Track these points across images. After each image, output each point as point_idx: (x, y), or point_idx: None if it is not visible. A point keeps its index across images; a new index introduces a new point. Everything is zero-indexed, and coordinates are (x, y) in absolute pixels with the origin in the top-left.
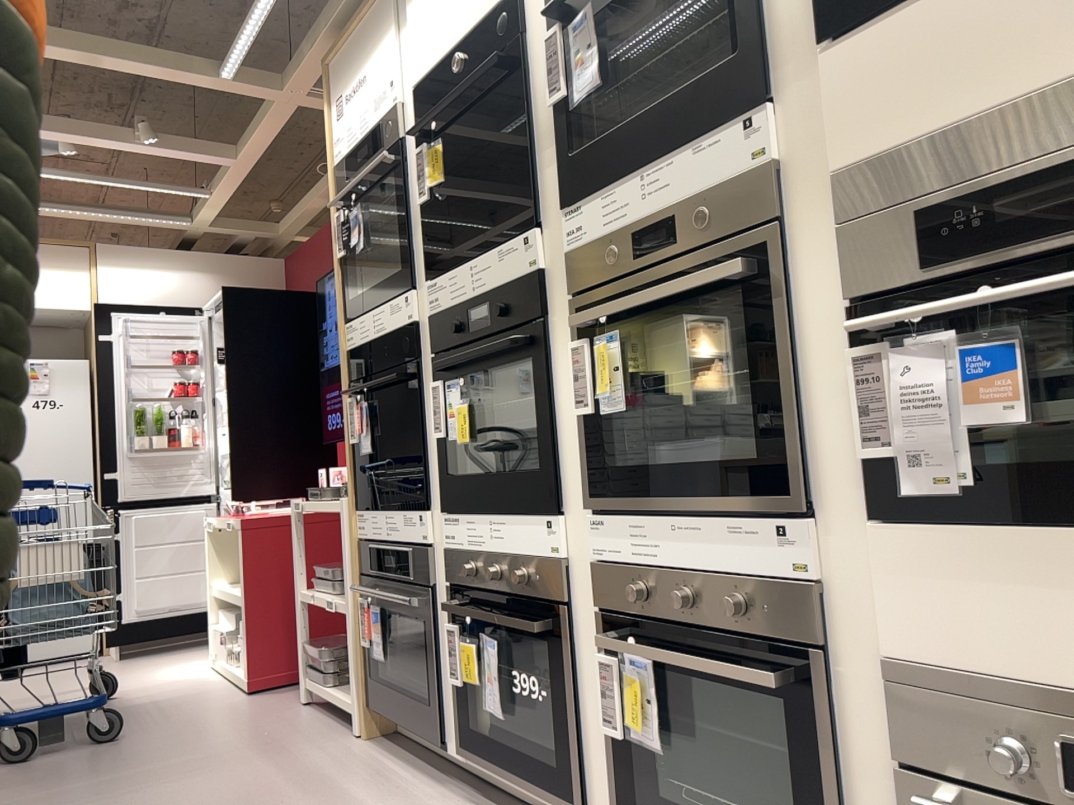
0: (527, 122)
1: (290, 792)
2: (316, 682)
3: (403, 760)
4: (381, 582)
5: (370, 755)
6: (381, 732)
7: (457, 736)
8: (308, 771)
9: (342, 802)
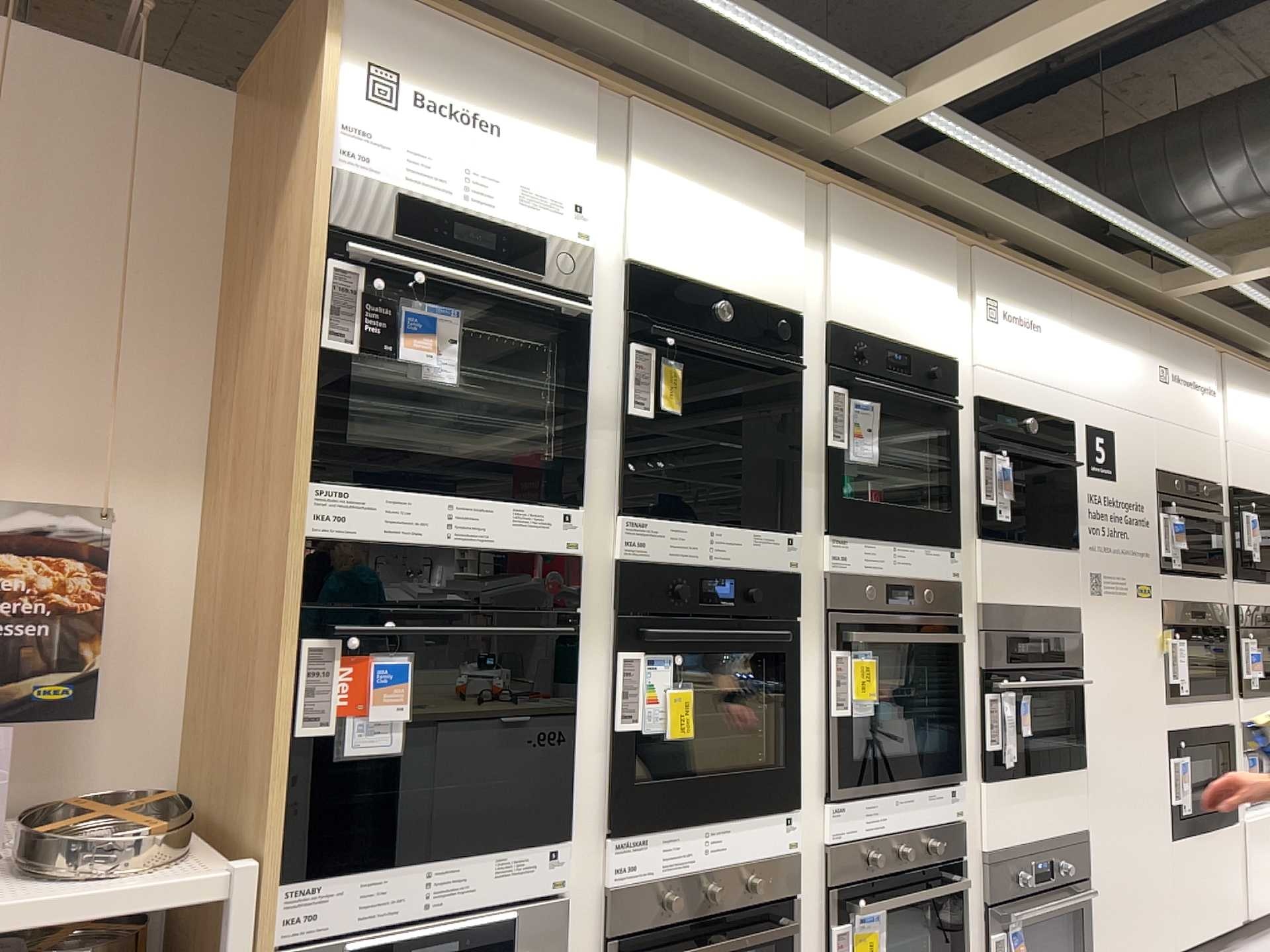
0: (787, 436)
1: None
2: None
3: None
4: None
5: None
6: None
7: None
8: None
9: None
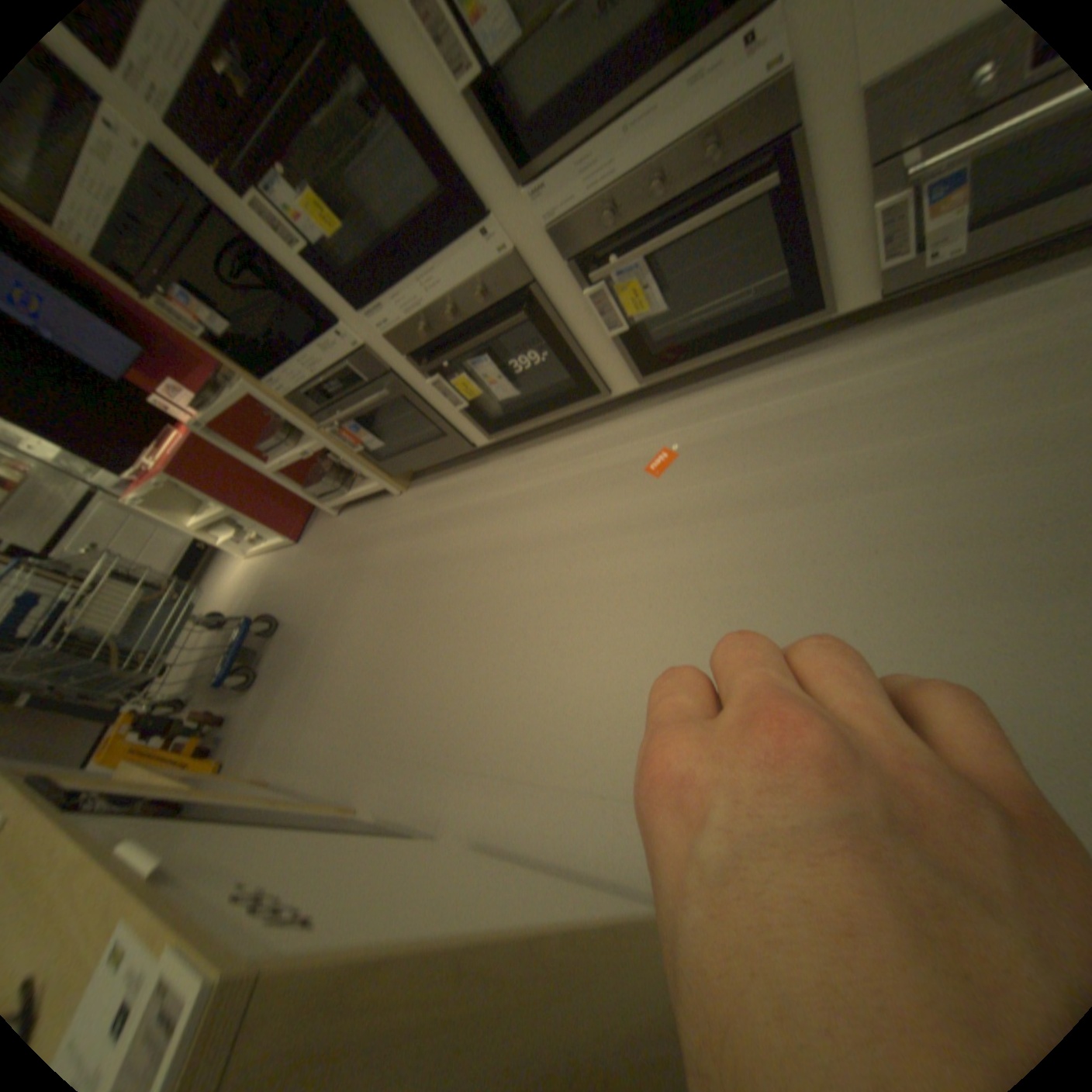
0: None
1: (422, 538)
2: (329, 500)
3: (446, 475)
4: (332, 405)
5: (426, 490)
6: (410, 479)
7: (480, 431)
8: (411, 525)
9: (456, 514)
